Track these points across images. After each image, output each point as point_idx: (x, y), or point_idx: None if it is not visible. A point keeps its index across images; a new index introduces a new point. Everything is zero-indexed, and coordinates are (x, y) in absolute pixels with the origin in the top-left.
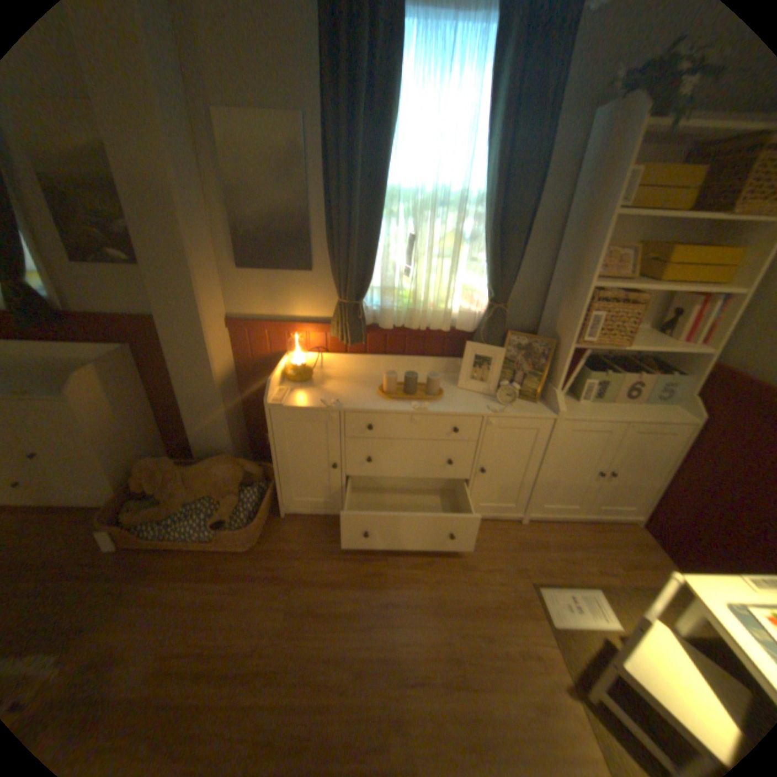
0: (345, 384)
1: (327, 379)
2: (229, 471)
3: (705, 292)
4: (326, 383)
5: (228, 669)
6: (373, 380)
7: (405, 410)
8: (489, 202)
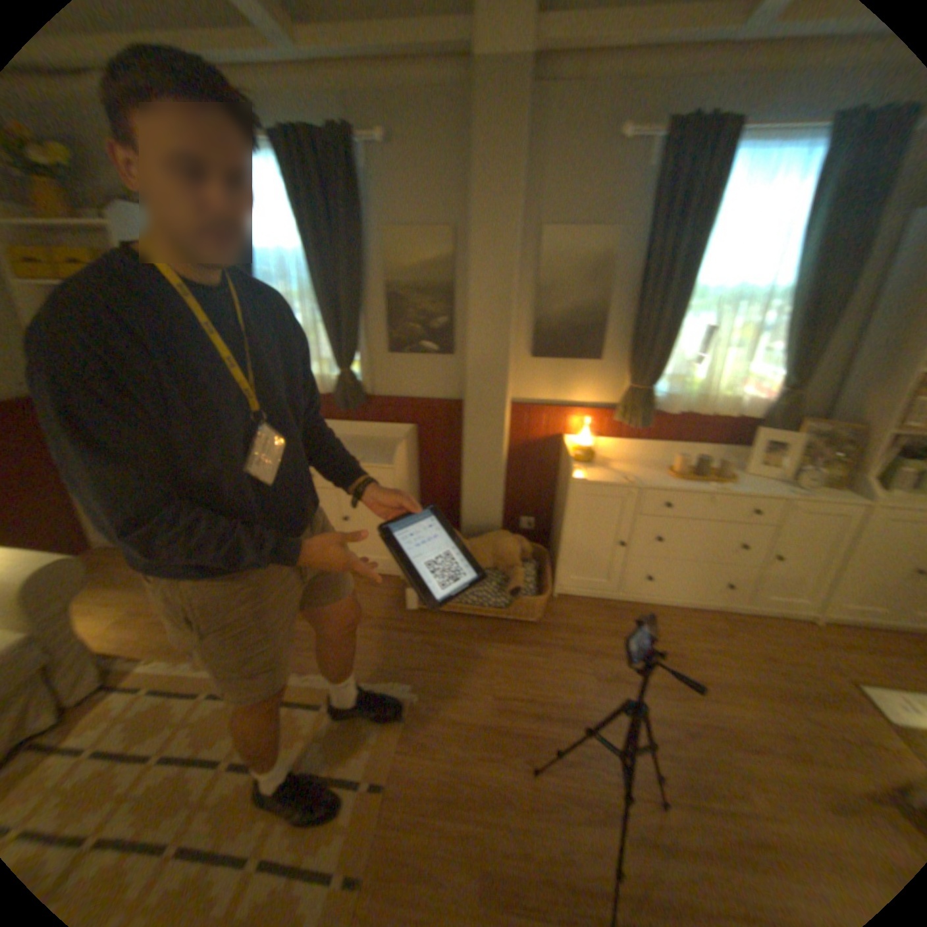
0: (628, 466)
1: (607, 461)
2: (512, 544)
3: None
4: (610, 465)
5: (563, 716)
6: (653, 464)
7: (705, 491)
8: (799, 296)
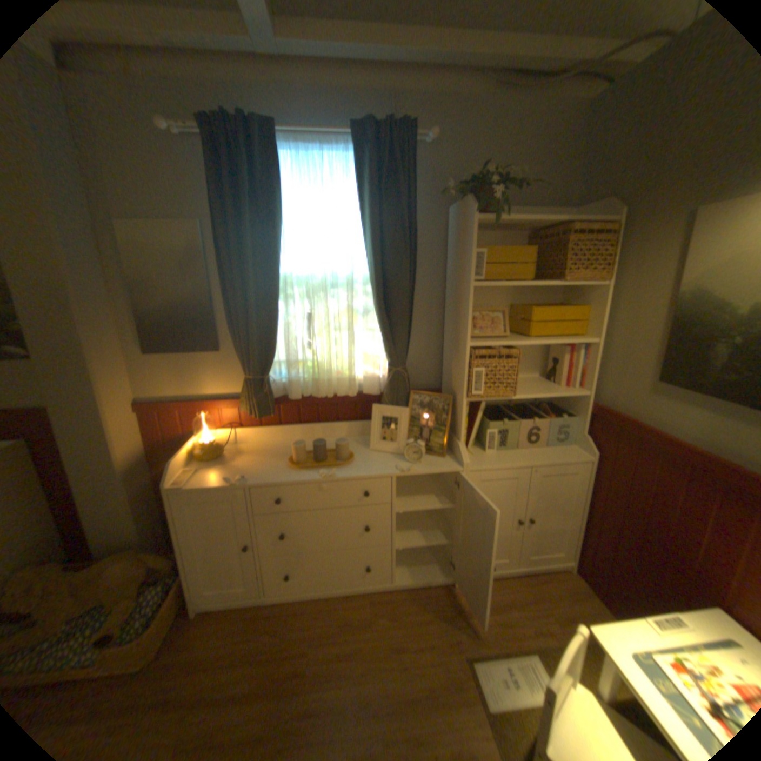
0: (256, 458)
1: (238, 455)
2: (126, 570)
3: (565, 343)
4: (236, 459)
5: None
6: (286, 451)
7: (312, 480)
8: (371, 282)
